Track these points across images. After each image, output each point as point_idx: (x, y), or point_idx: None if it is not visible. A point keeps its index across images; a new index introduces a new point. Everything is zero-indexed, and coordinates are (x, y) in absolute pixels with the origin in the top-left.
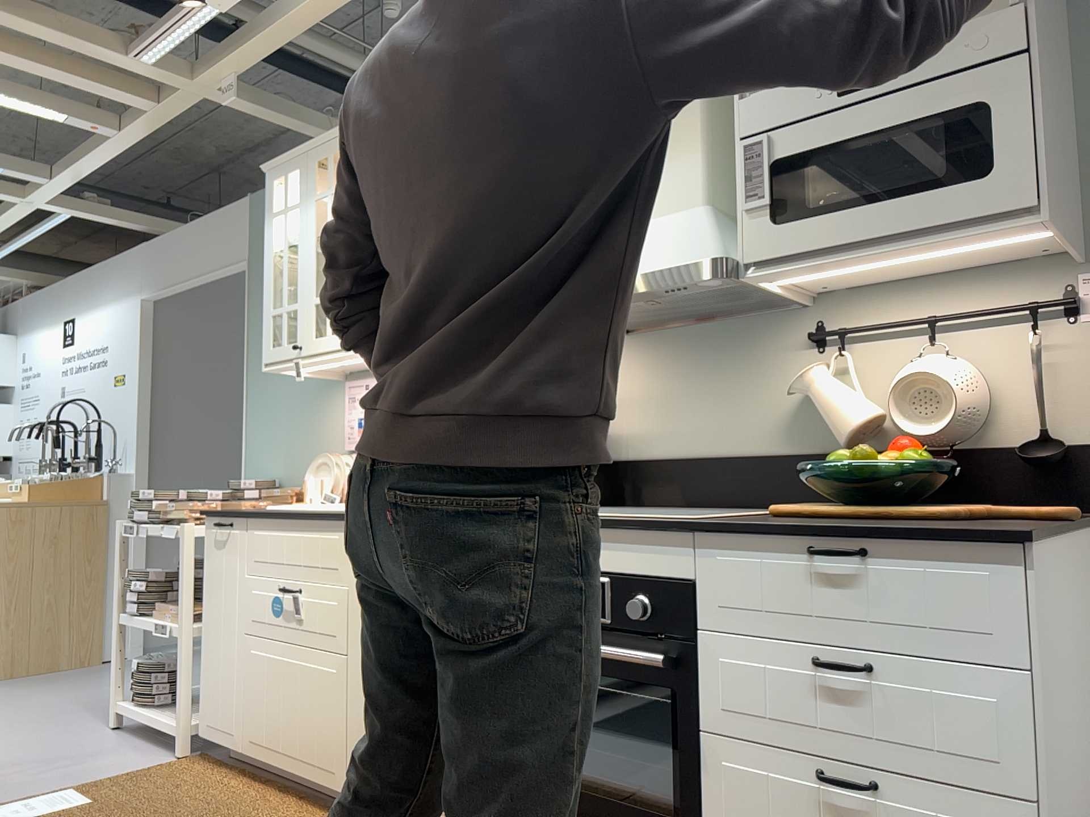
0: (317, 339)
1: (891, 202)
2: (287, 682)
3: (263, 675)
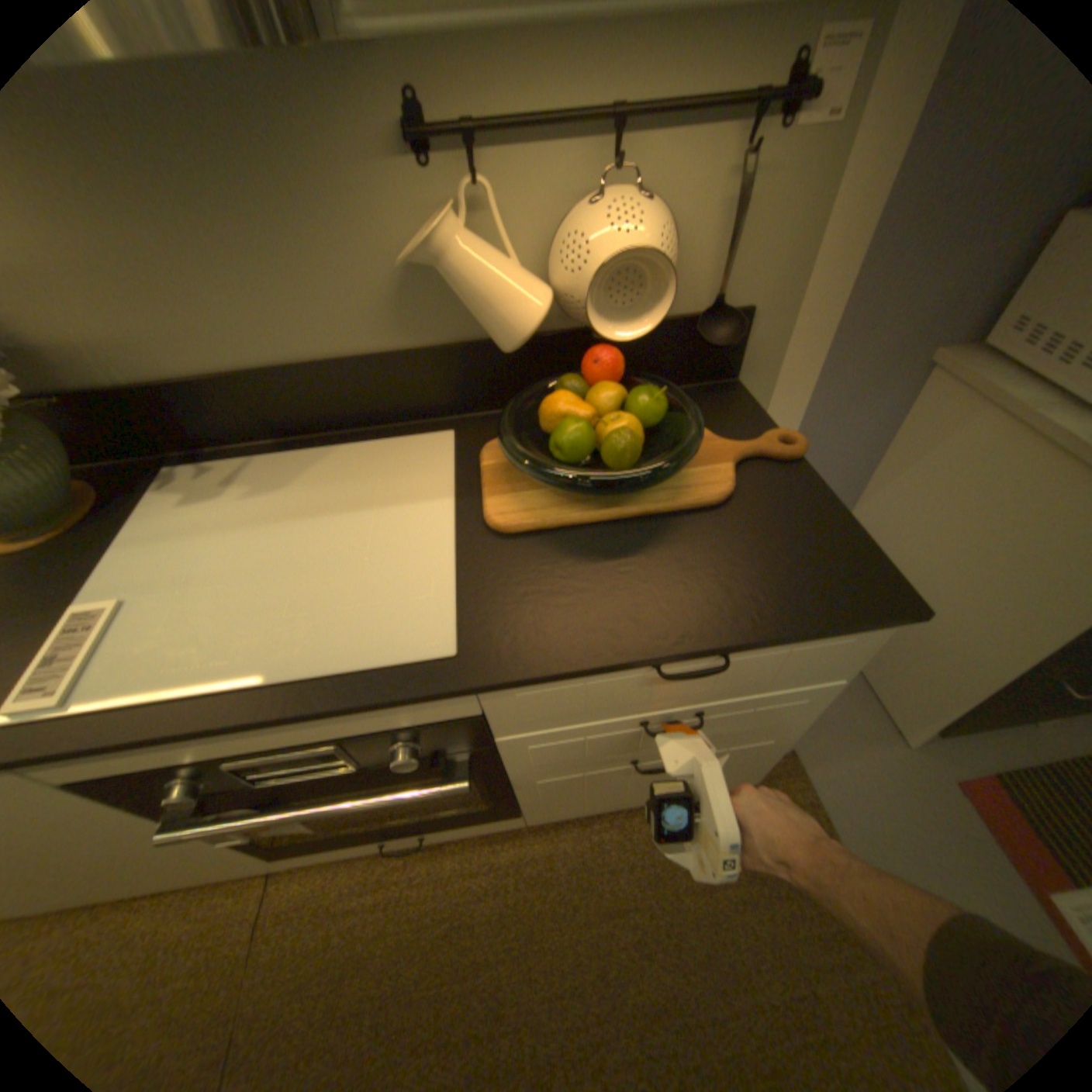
0: None
1: None
2: None
3: None
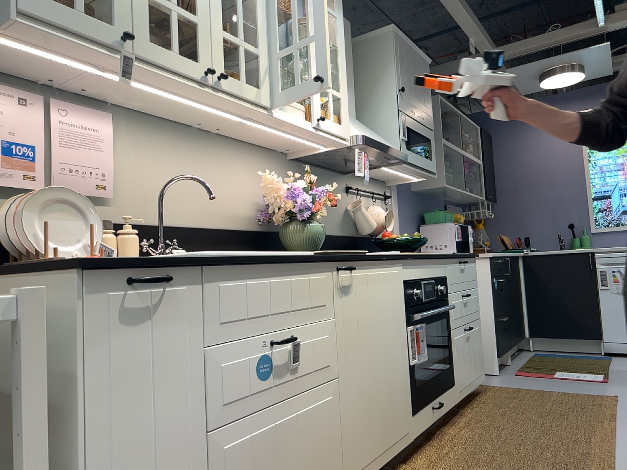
0: (155, 45)
1: (423, 157)
2: (282, 446)
3: (248, 465)
